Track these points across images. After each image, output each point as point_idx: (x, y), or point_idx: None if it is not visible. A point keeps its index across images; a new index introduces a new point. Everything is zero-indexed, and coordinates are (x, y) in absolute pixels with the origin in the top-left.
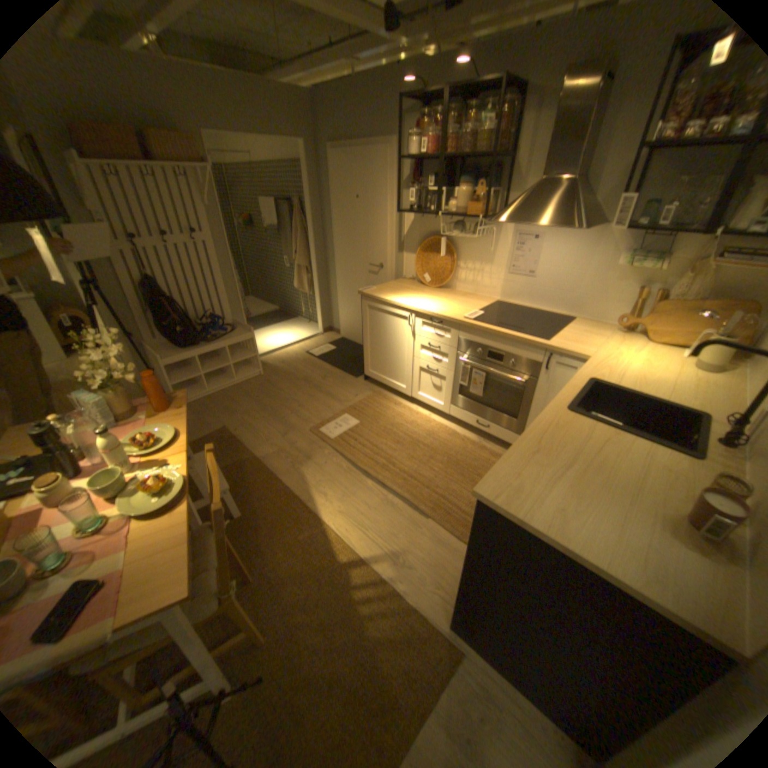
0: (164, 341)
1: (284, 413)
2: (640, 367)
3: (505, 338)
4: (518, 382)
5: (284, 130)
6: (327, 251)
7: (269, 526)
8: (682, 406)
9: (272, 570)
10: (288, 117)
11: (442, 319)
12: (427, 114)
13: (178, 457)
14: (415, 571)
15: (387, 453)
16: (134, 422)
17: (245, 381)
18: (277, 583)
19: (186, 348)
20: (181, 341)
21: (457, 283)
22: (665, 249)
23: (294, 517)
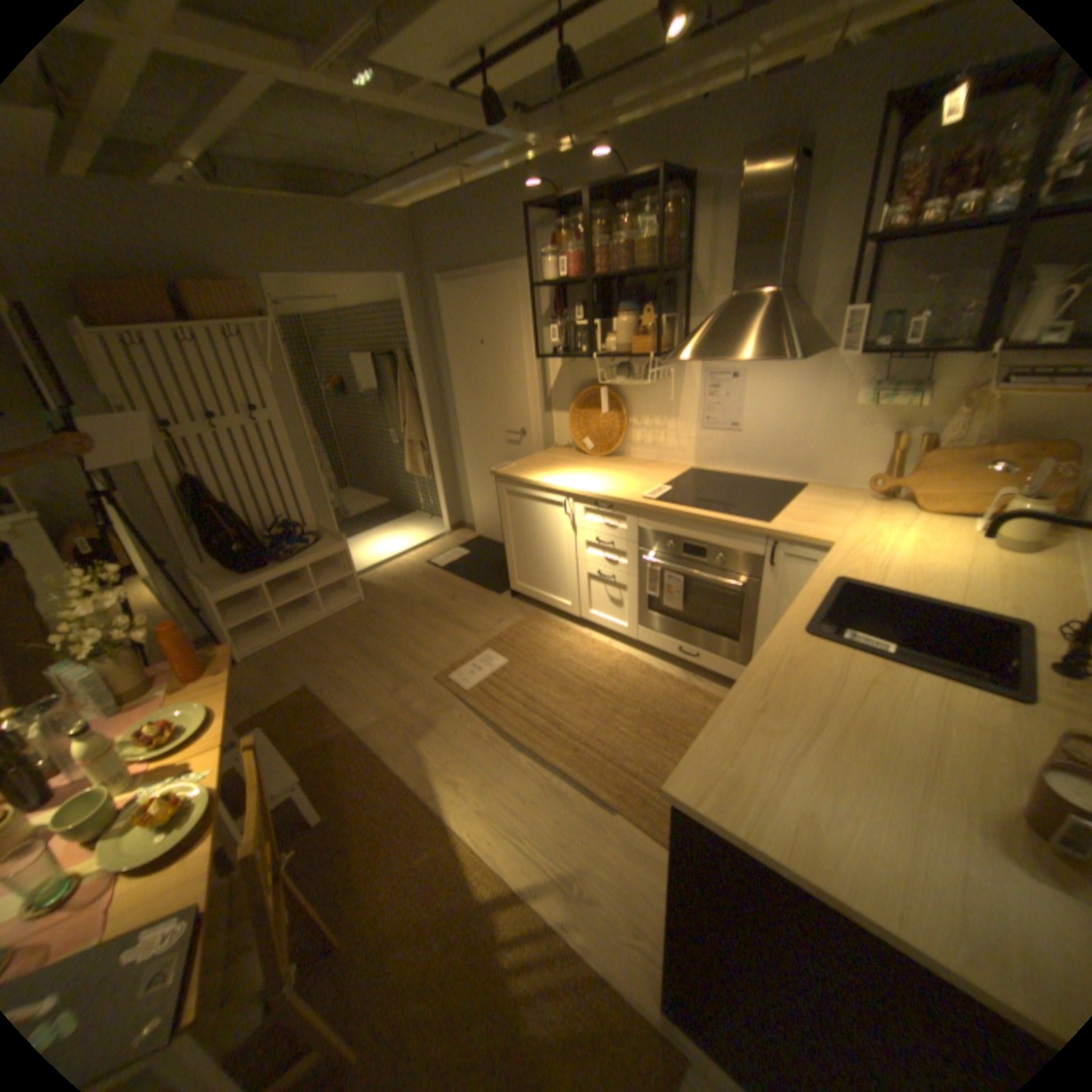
0: (218, 565)
1: (395, 657)
2: (911, 552)
3: (706, 523)
4: (733, 585)
5: (379, 263)
6: (448, 417)
7: (369, 844)
8: (985, 611)
9: (373, 921)
10: (383, 246)
11: (612, 502)
12: (565, 225)
13: (210, 755)
14: (599, 907)
15: (549, 708)
16: (151, 702)
17: (339, 611)
18: (380, 944)
19: (250, 573)
20: (243, 562)
21: (632, 447)
22: (923, 377)
23: (409, 825)
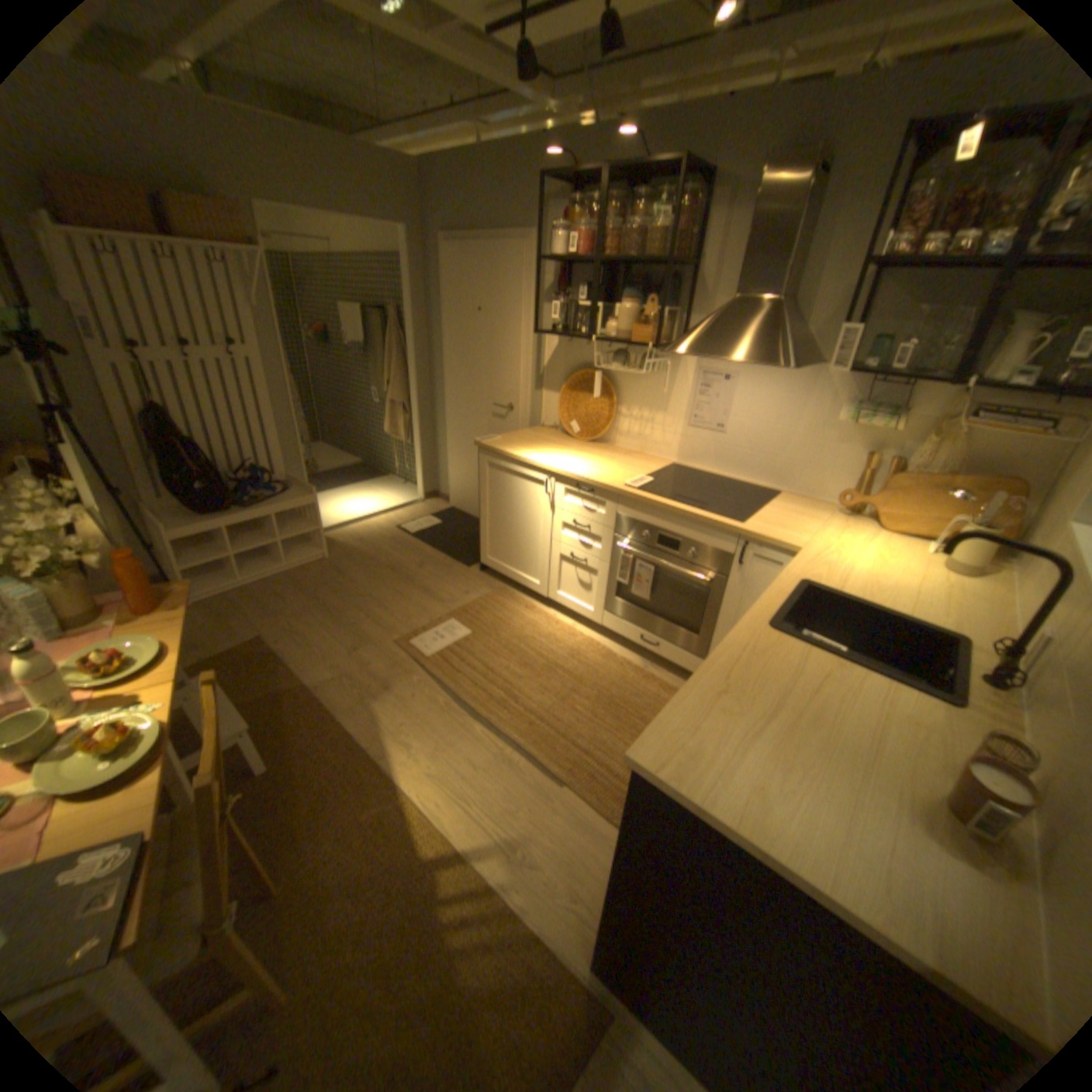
0: (175, 503)
1: (356, 617)
2: (870, 565)
3: (683, 517)
4: (701, 581)
5: (380, 211)
6: (435, 382)
7: (315, 798)
8: (930, 625)
9: (313, 872)
10: (386, 193)
11: (593, 486)
12: (580, 202)
13: (161, 690)
14: (540, 873)
15: (508, 682)
16: (98, 630)
17: (300, 566)
18: (319, 894)
19: (210, 514)
20: (203, 503)
21: (618, 436)
22: (901, 403)
23: (357, 782)
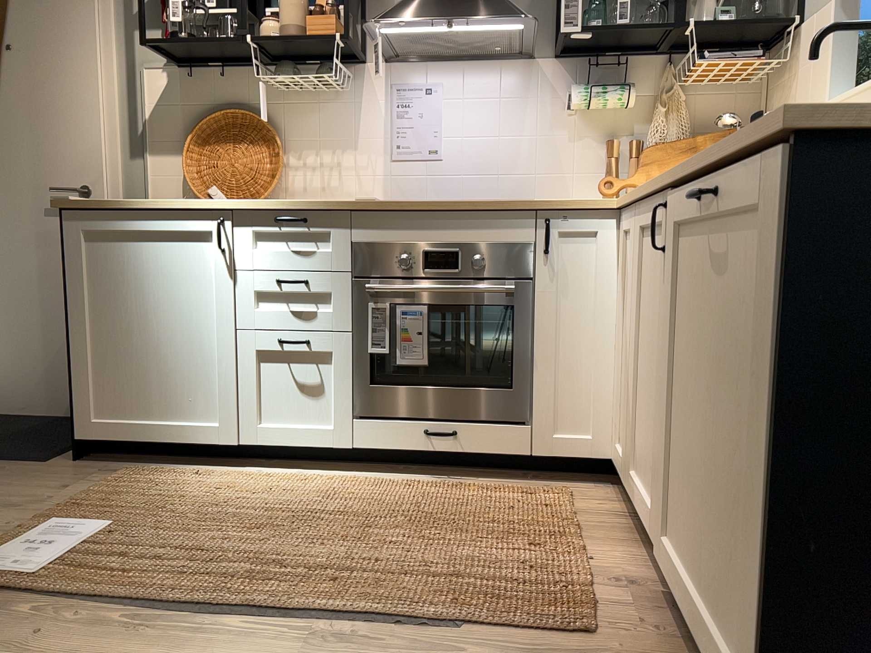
0: None
1: None
2: None
3: (457, 212)
4: (495, 306)
5: None
6: None
7: None
8: None
9: None
10: None
11: (306, 211)
12: None
13: None
14: None
15: (246, 554)
16: None
17: None
18: None
19: None
20: None
21: (287, 198)
22: (615, 87)
23: None
